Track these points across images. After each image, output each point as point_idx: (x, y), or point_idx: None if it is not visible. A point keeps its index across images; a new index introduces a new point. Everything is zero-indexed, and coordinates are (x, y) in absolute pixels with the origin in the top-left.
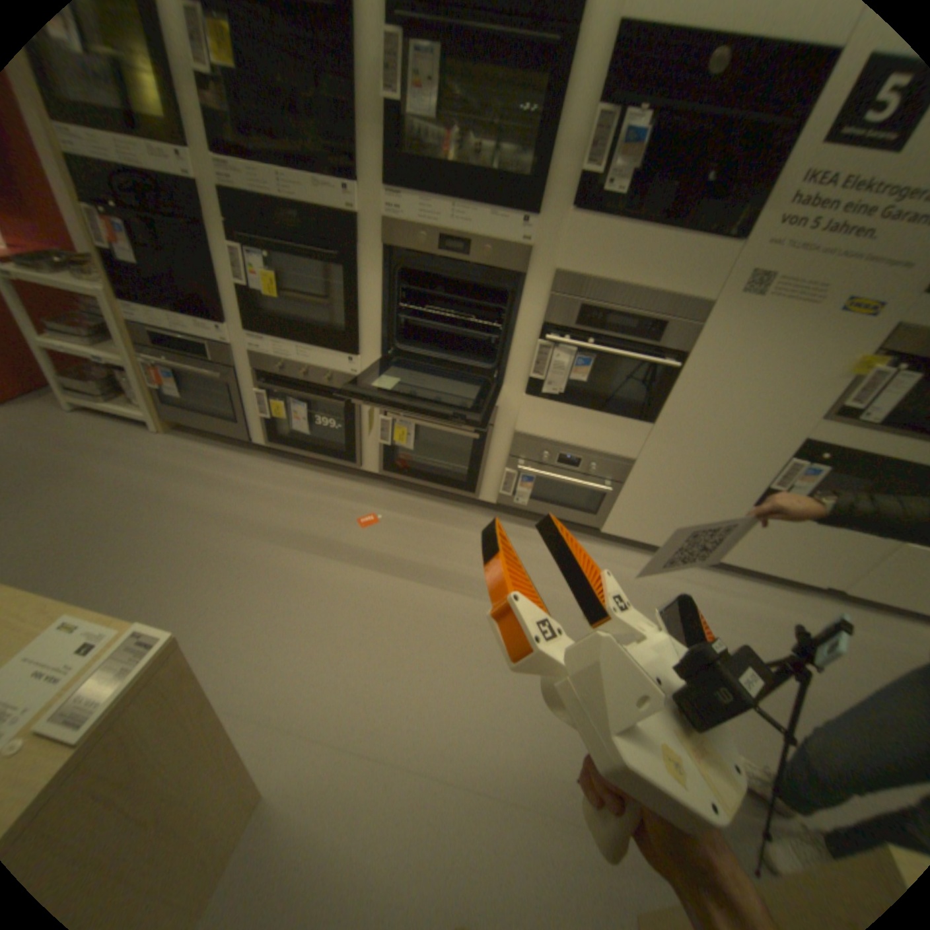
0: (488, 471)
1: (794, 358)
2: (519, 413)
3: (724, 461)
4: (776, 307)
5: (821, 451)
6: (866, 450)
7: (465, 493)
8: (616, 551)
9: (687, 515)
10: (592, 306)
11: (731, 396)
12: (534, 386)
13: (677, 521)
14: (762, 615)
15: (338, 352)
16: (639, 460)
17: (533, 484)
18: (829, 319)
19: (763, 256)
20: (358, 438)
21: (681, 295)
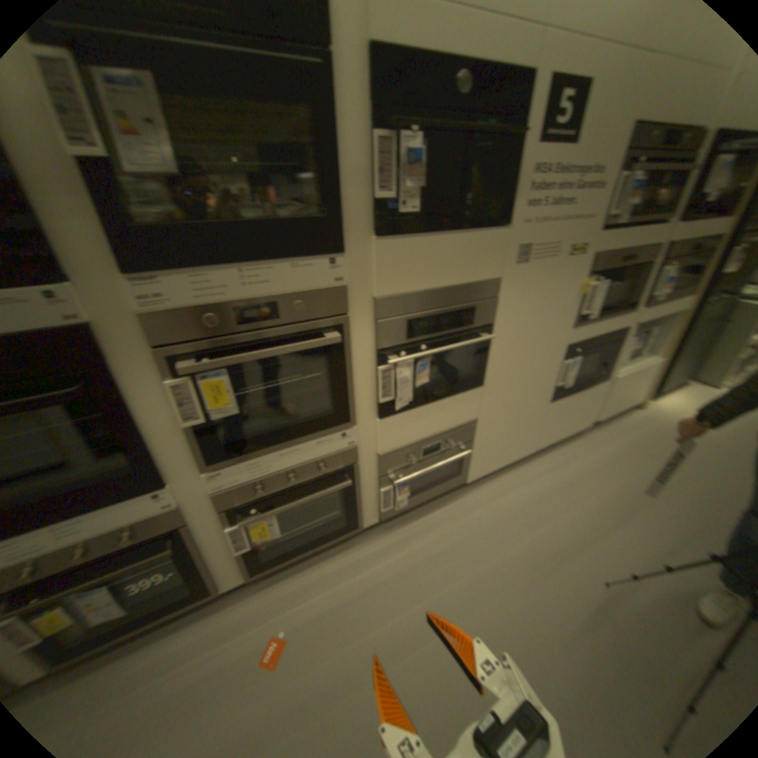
0: (359, 500)
1: (550, 297)
2: (376, 437)
3: (527, 385)
4: (535, 267)
5: (573, 349)
6: (592, 336)
7: (345, 534)
8: (478, 489)
9: (514, 433)
10: (414, 317)
11: (522, 340)
12: (383, 407)
13: (509, 441)
14: (579, 469)
15: (125, 500)
16: (477, 416)
17: (405, 485)
18: (562, 264)
19: (520, 234)
20: (197, 570)
21: (473, 281)
